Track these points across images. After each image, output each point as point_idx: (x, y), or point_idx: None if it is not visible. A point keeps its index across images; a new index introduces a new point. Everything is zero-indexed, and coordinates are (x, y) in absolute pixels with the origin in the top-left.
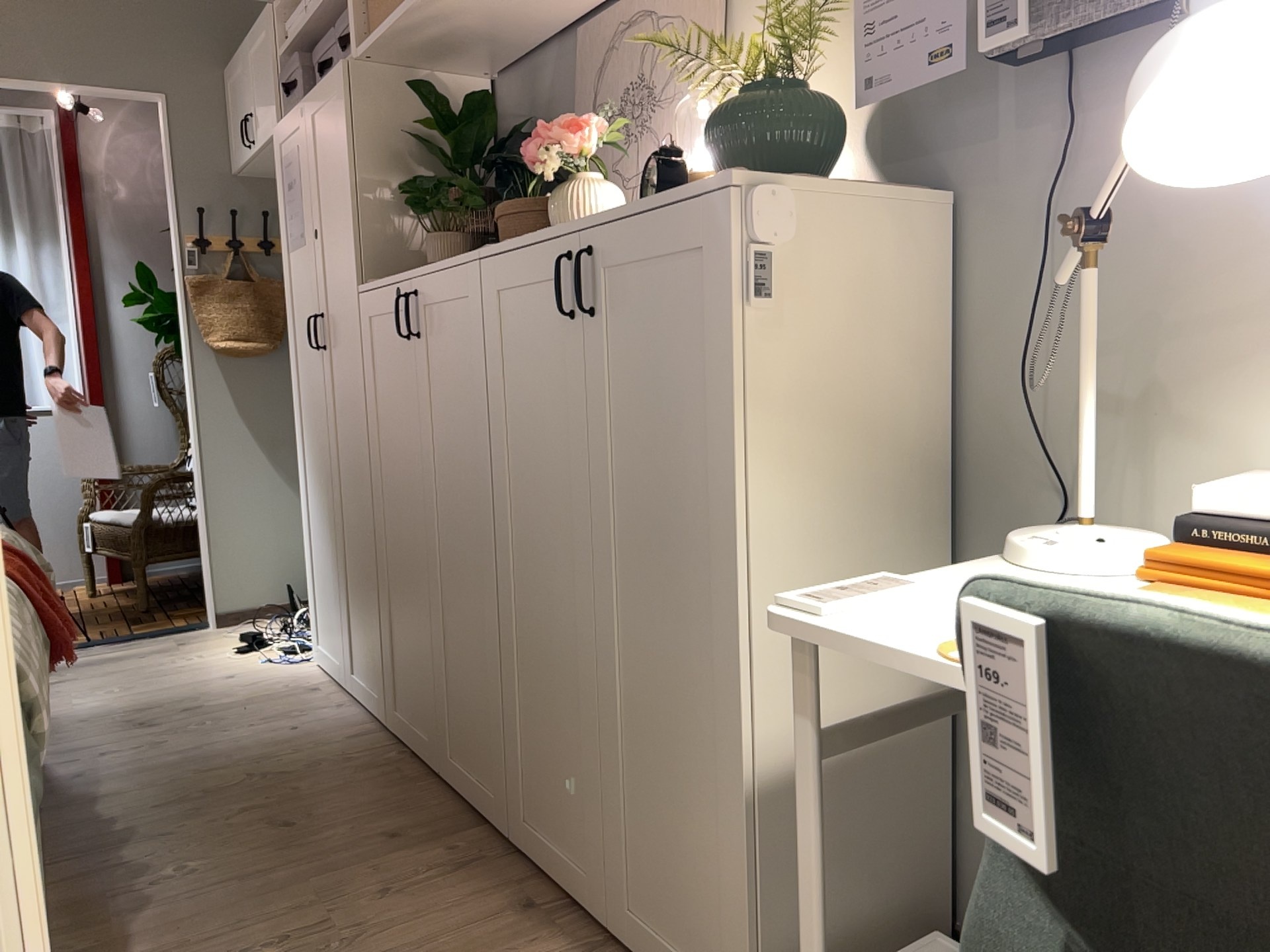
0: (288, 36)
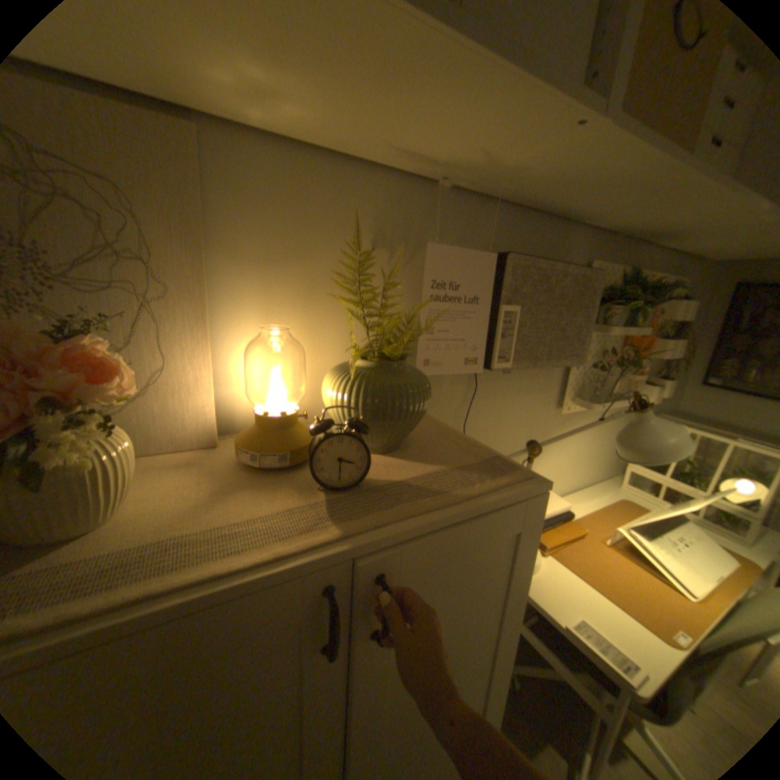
0: None
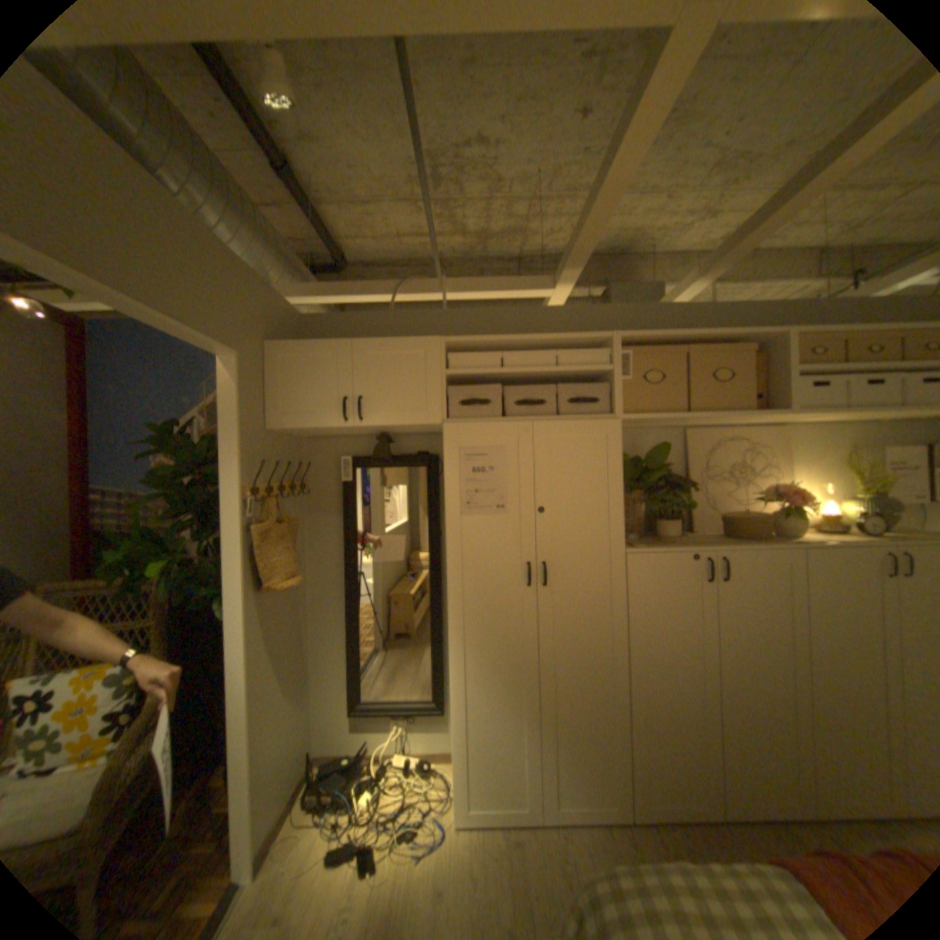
0: (450, 363)
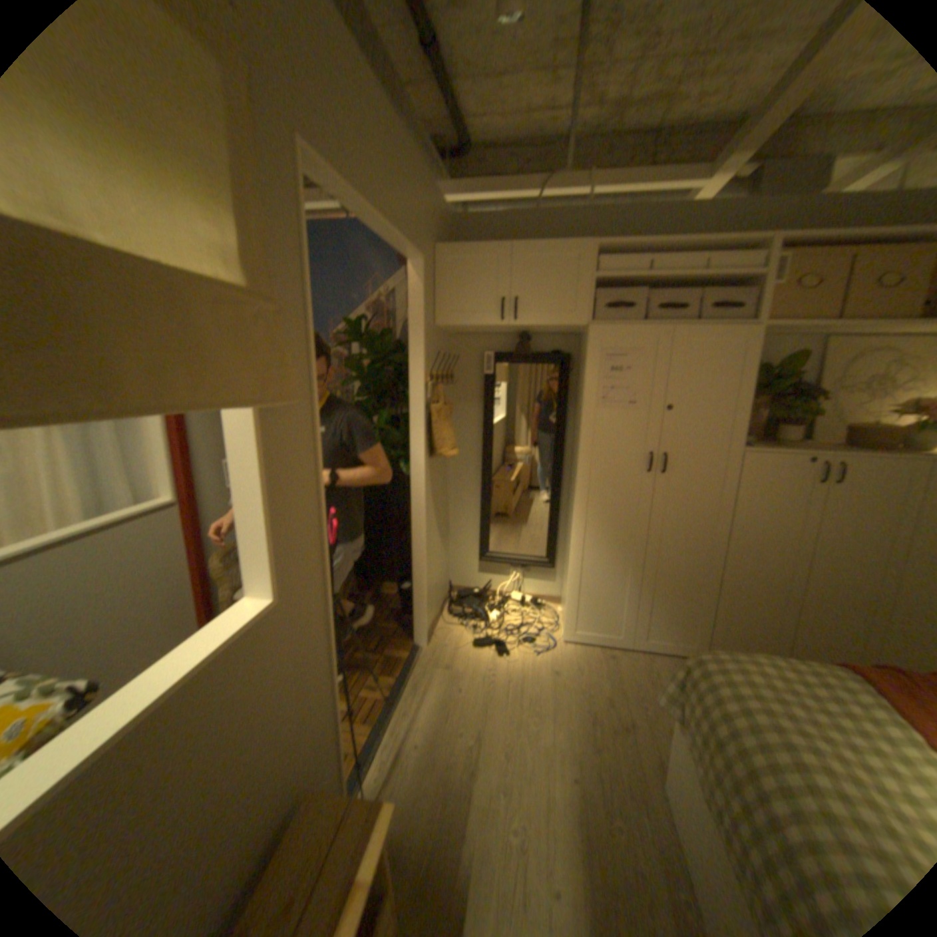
0: (600, 267)
